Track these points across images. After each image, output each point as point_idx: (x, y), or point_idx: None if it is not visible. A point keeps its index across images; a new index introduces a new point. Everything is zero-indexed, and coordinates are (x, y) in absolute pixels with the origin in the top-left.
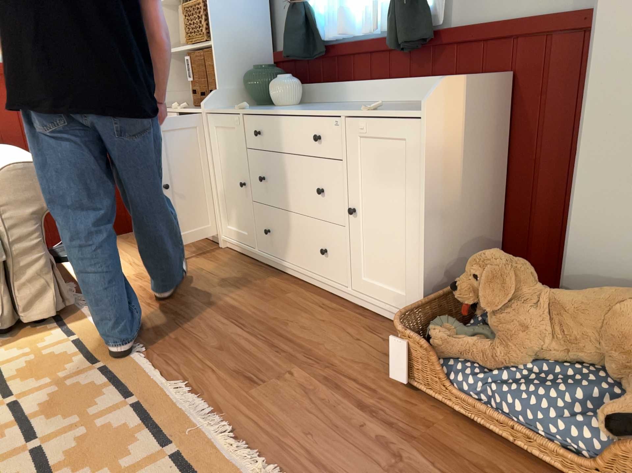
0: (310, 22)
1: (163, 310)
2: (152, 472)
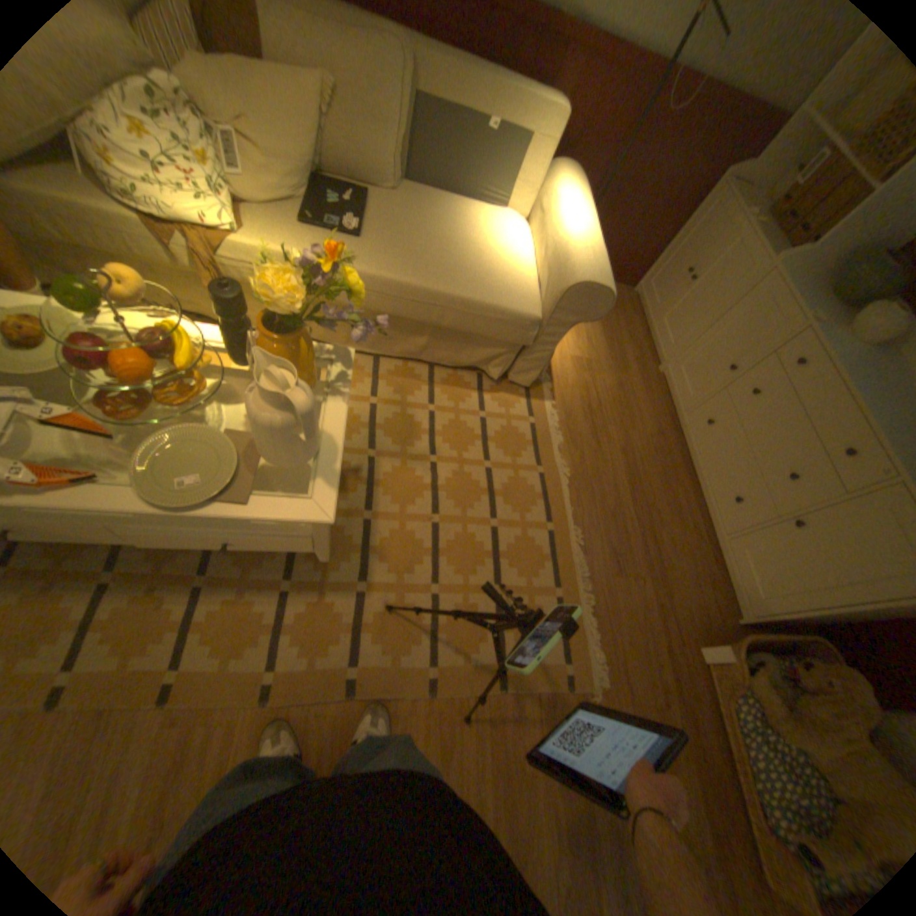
0: None
1: (592, 435)
2: (545, 604)
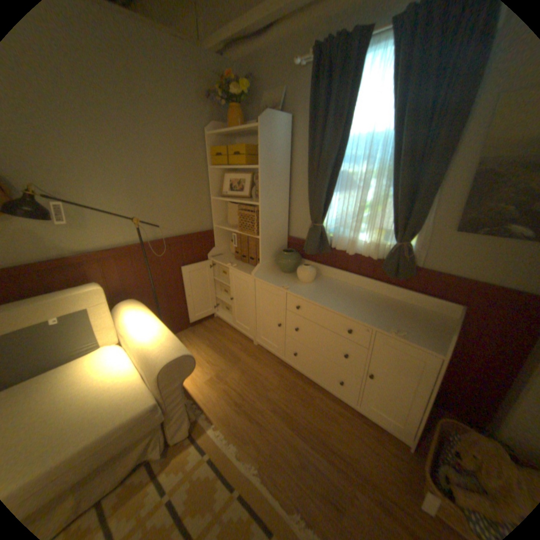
0: (322, 233)
1: (249, 420)
2: None
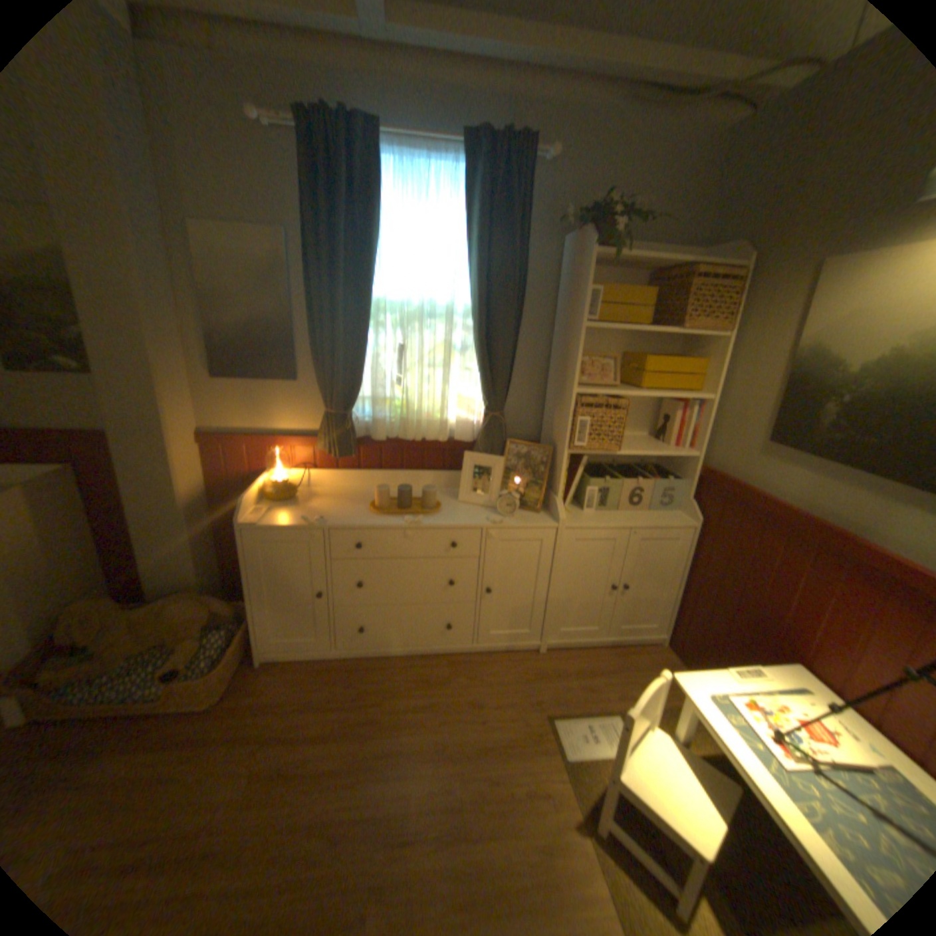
0: None
1: None
2: None
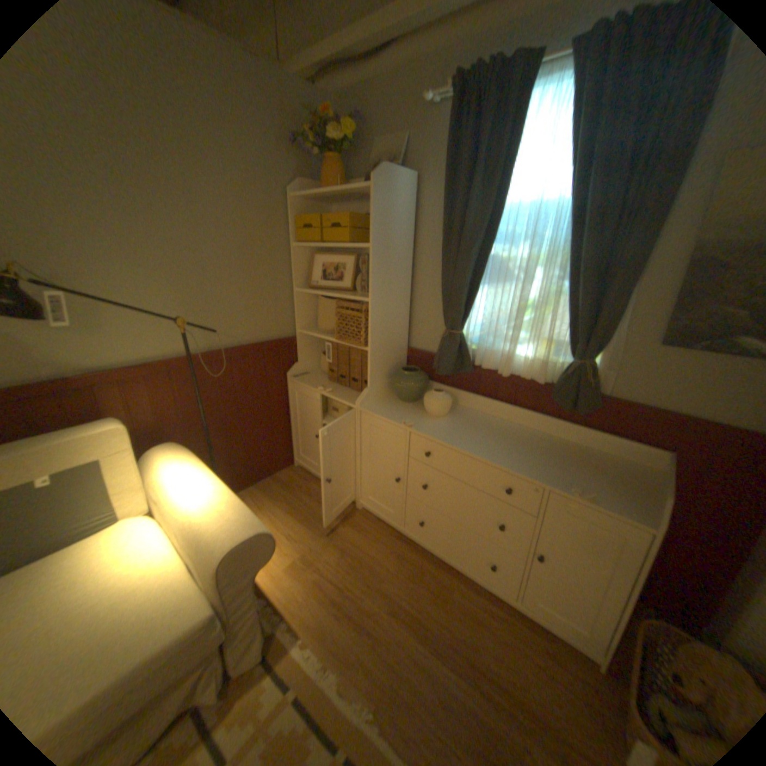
0: (461, 344)
1: (356, 629)
2: None
